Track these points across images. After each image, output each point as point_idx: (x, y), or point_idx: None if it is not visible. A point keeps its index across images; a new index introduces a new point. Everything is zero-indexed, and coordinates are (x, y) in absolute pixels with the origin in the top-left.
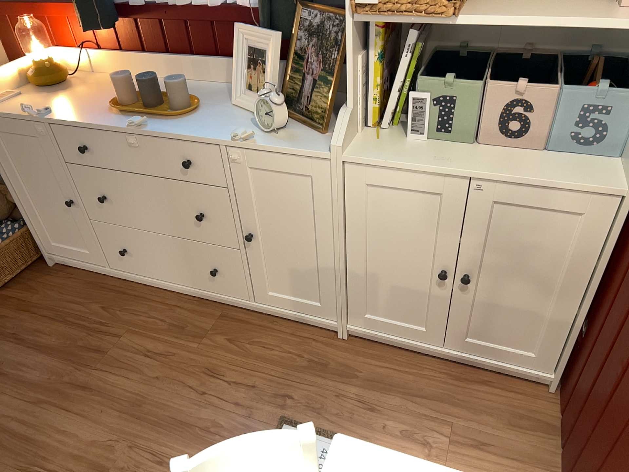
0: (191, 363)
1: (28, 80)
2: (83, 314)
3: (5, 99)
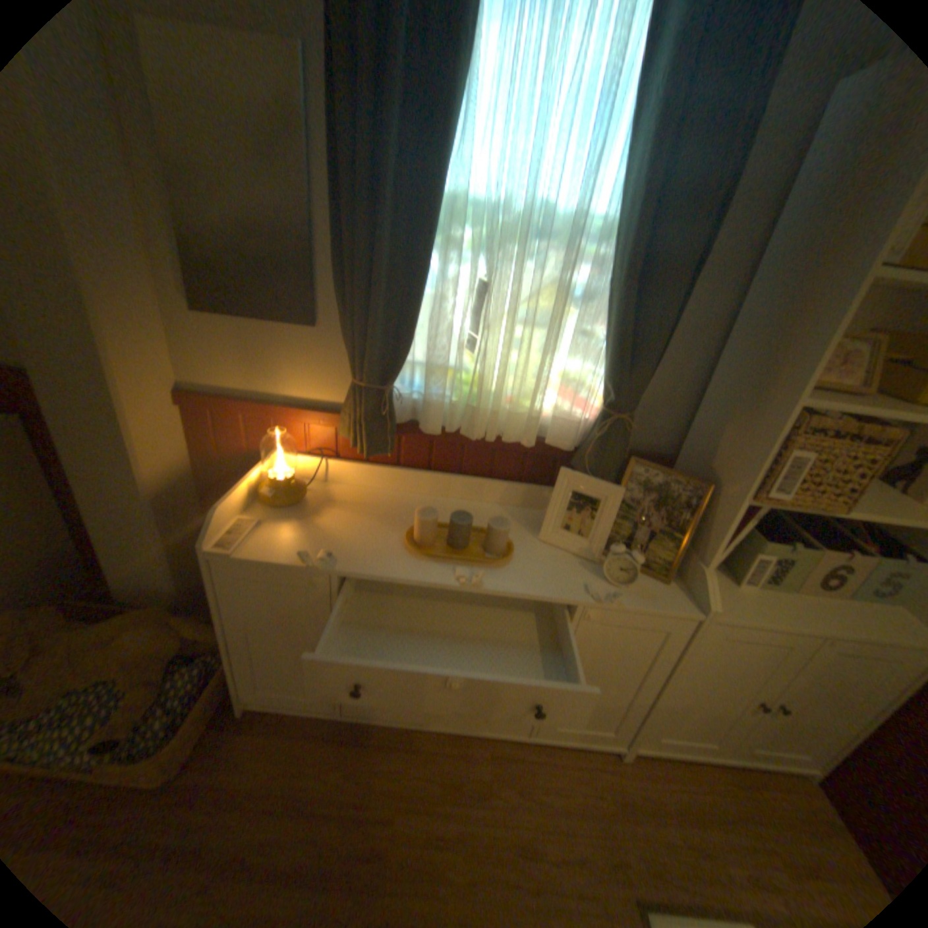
0: (498, 846)
1: (264, 502)
2: (322, 796)
3: (246, 535)
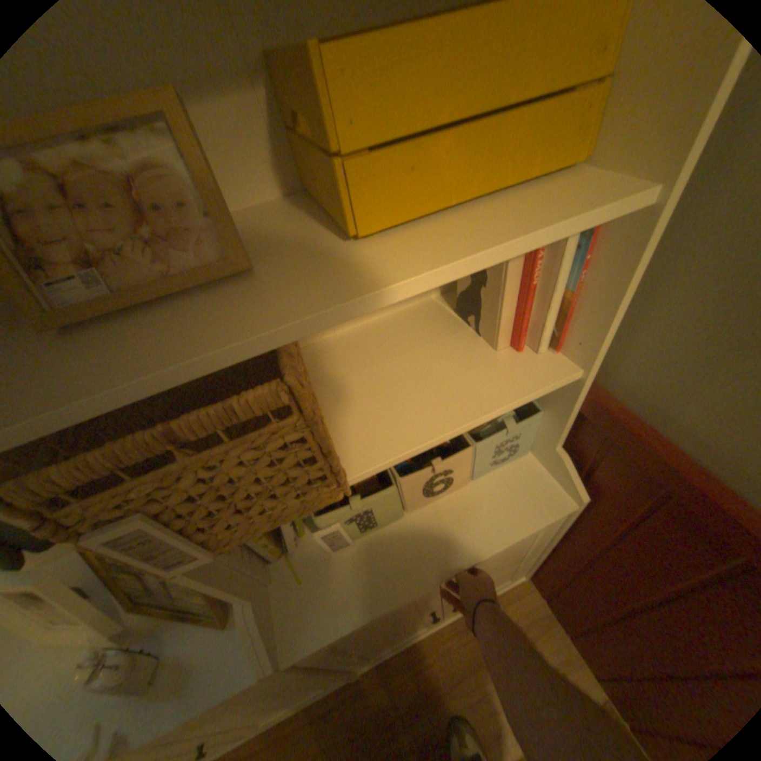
0: None
1: None
2: None
3: None
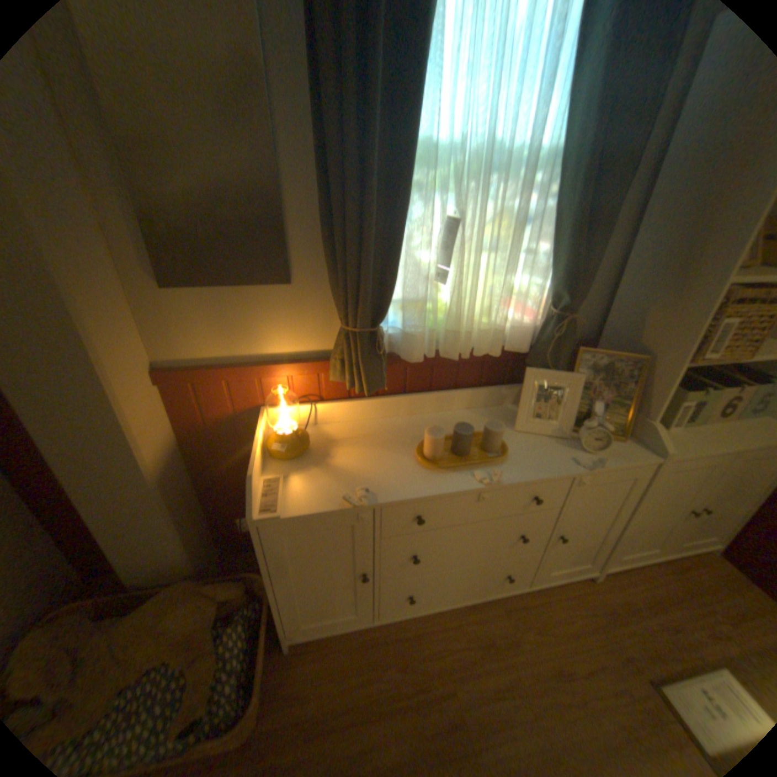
0: (540, 679)
1: (279, 457)
2: (389, 693)
3: (280, 492)
